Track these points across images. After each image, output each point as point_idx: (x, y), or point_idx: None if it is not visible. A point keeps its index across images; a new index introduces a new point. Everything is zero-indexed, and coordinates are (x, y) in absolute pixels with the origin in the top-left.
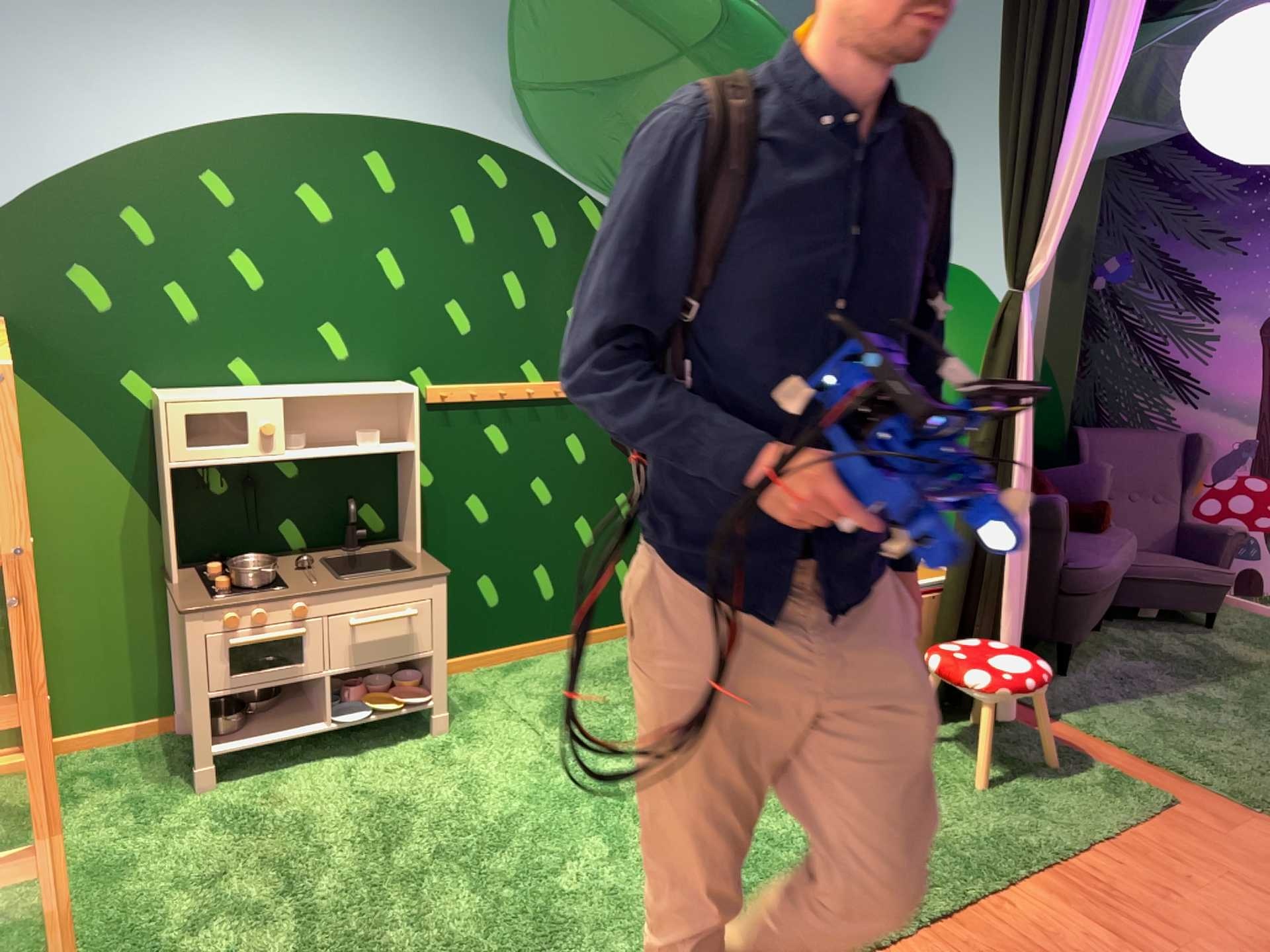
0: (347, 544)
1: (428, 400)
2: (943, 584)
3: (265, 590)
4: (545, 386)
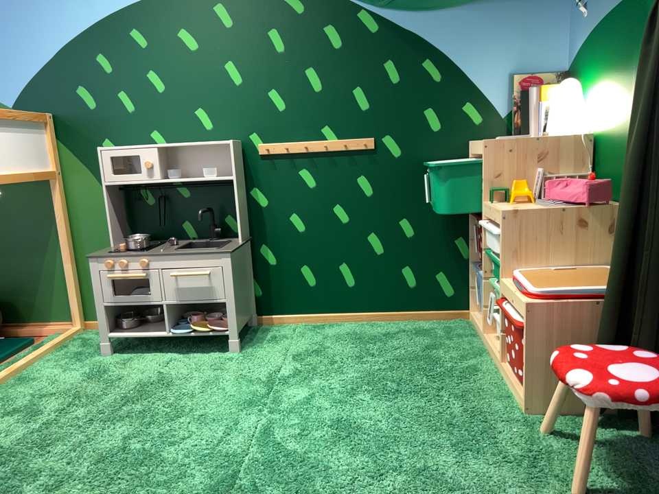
0: (215, 238)
1: (258, 151)
2: (610, 293)
3: (131, 252)
4: (336, 141)
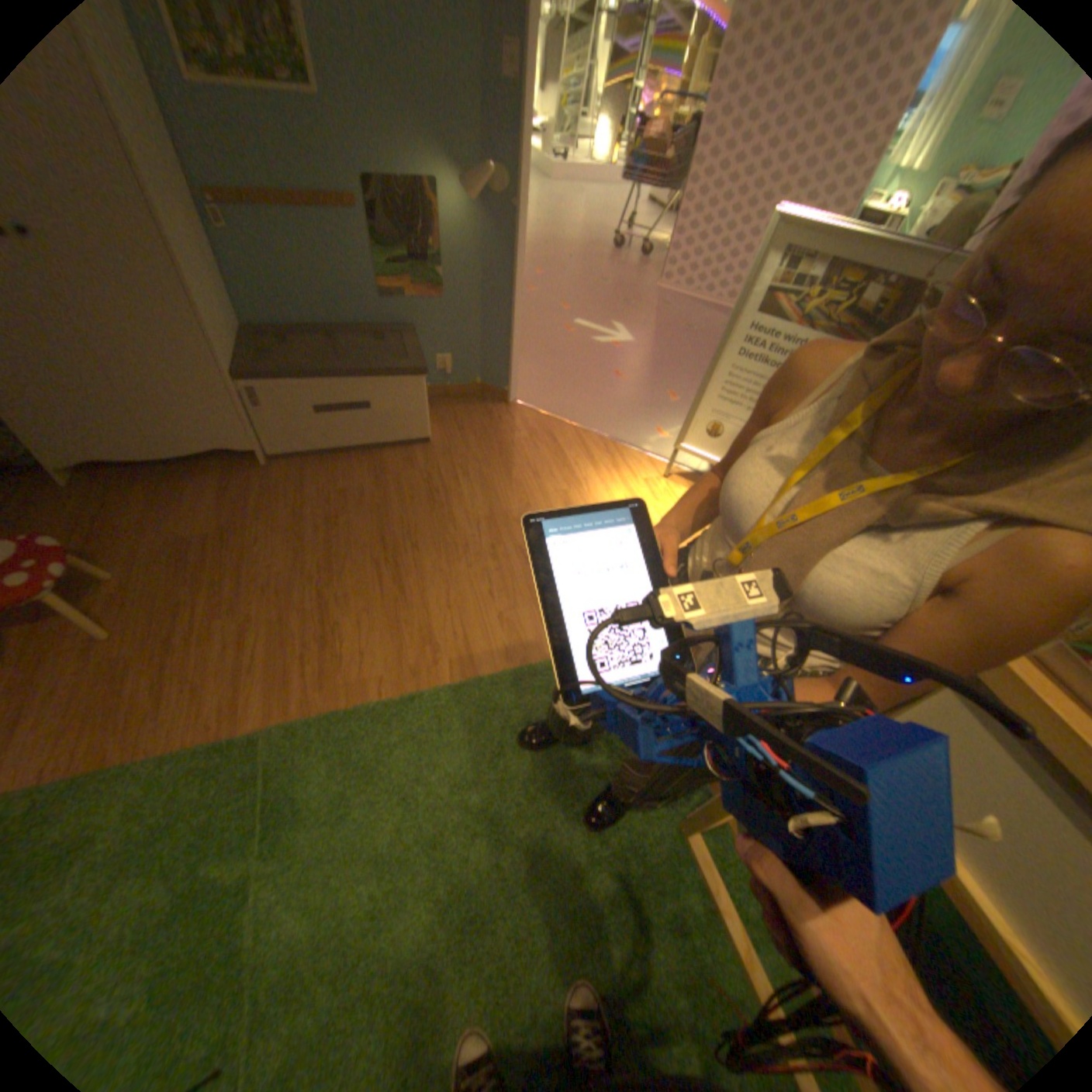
0: None
1: None
2: None
3: None
4: None
